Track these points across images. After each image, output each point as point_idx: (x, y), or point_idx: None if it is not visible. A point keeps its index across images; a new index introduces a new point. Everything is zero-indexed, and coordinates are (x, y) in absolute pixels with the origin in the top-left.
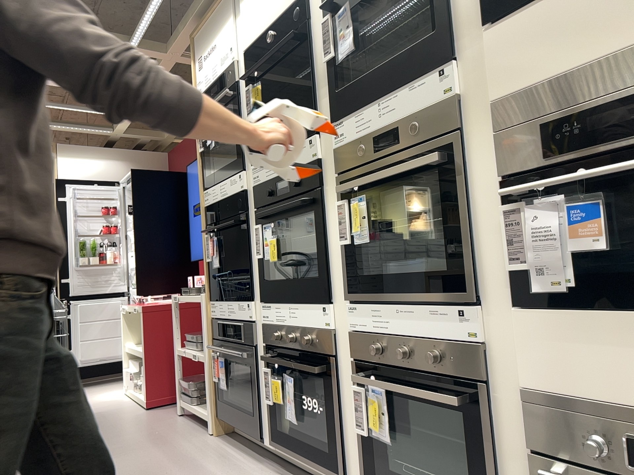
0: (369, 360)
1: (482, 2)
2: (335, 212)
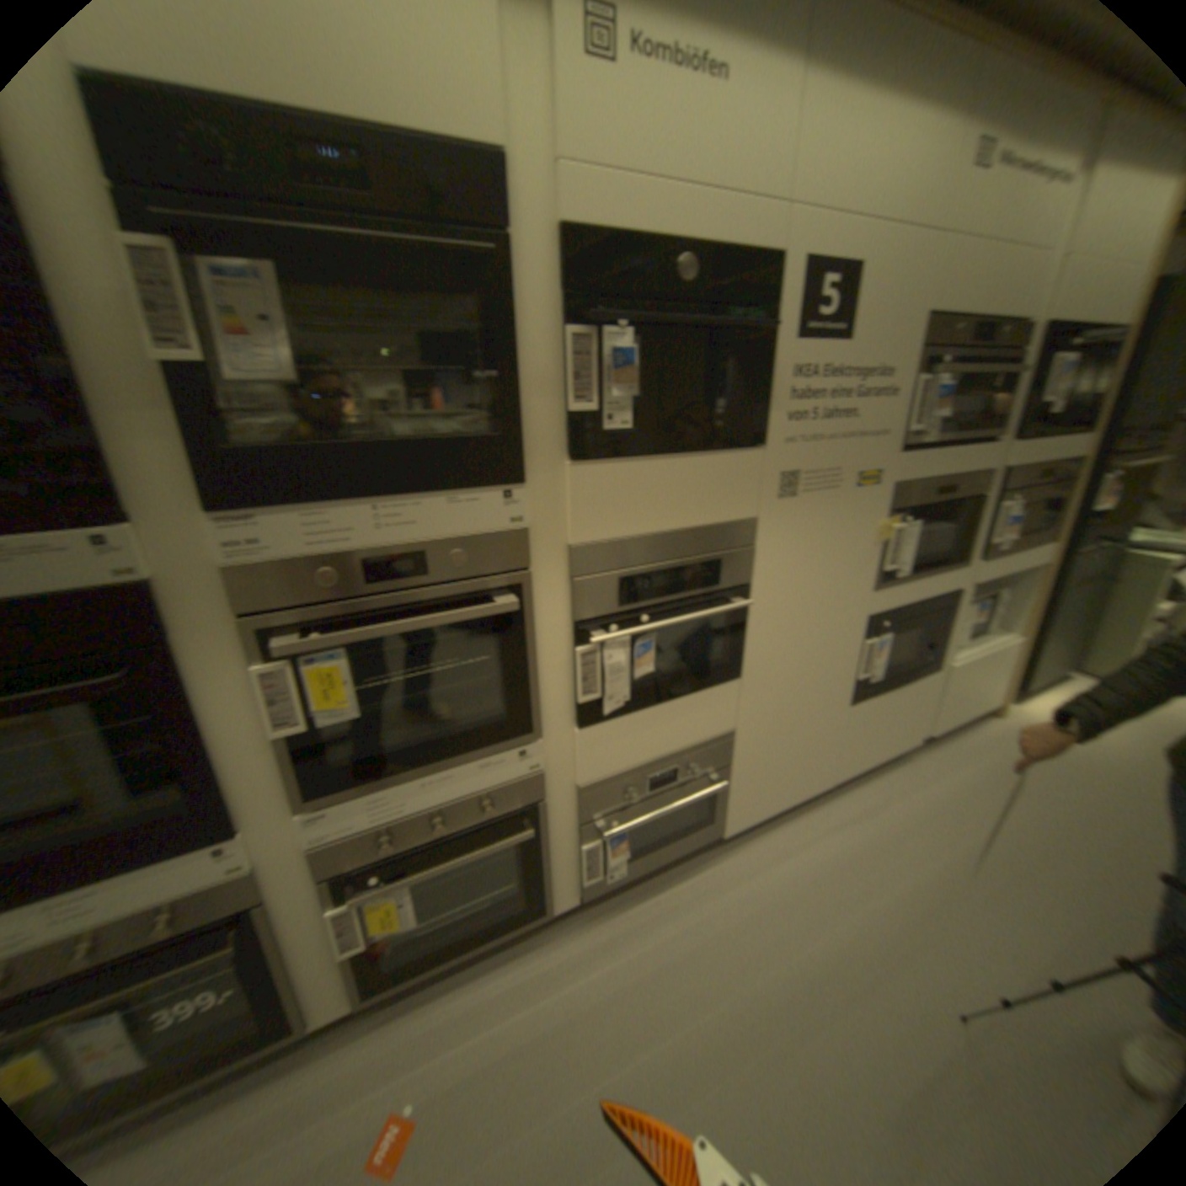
0: (356, 867)
1: (569, 430)
2: (220, 686)
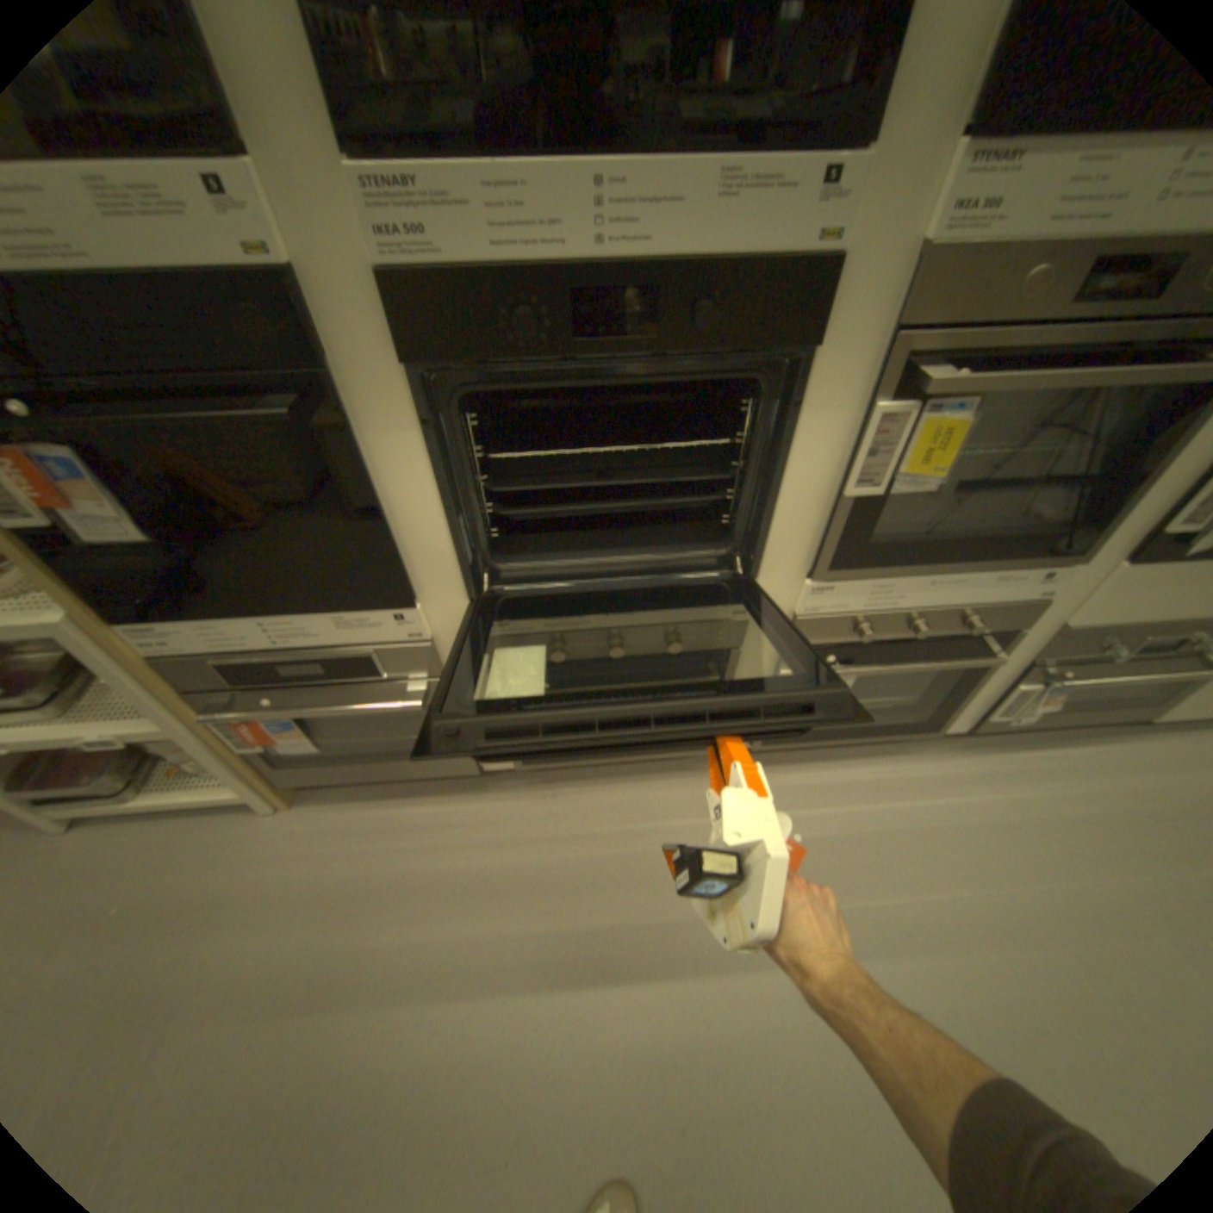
0: (830, 641)
1: None
2: (832, 418)
